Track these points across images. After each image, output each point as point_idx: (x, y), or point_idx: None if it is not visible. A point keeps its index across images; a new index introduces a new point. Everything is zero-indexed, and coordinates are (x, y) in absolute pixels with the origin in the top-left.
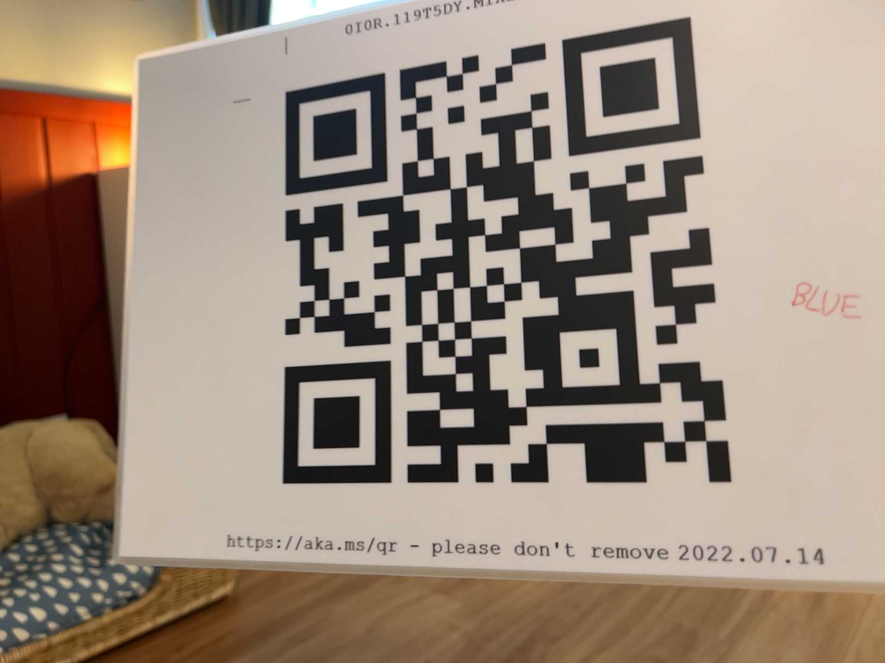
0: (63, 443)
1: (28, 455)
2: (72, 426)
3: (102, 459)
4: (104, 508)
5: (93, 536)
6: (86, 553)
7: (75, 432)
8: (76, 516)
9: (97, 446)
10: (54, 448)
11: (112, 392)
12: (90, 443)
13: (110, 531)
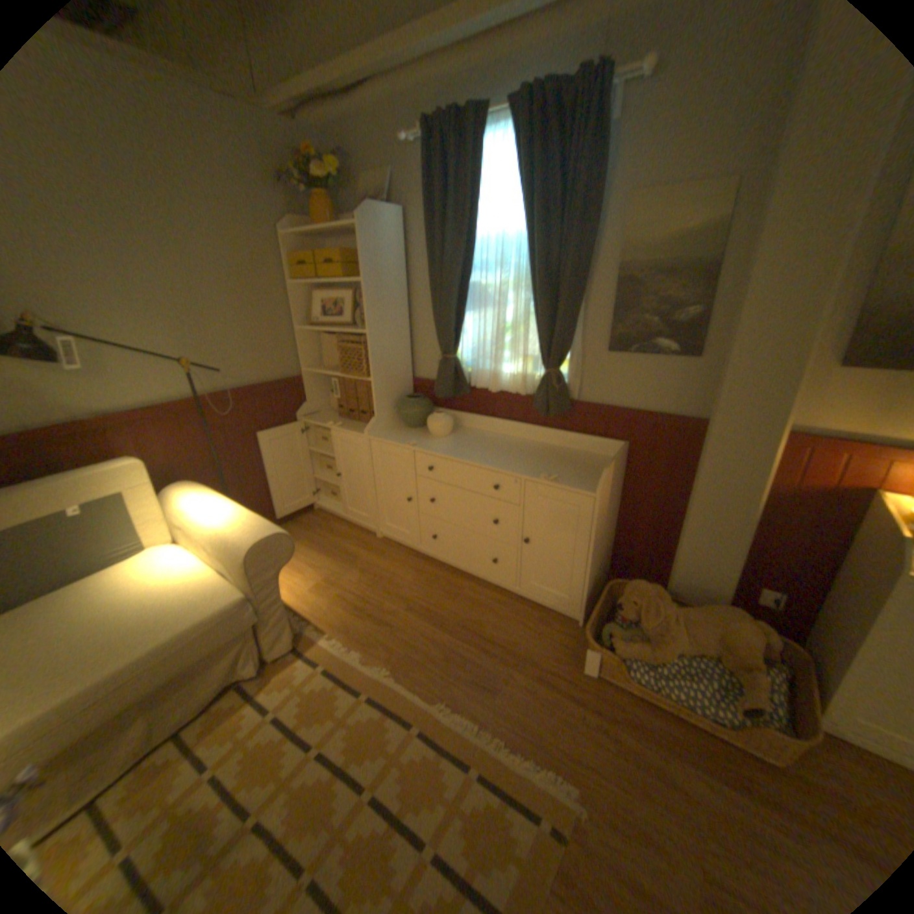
0: (744, 638)
1: (726, 632)
2: (757, 629)
3: (762, 654)
4: (744, 678)
5: (730, 685)
6: (722, 690)
7: (755, 635)
8: (732, 669)
9: (764, 646)
10: (738, 637)
11: (822, 602)
12: (759, 644)
13: (742, 688)
